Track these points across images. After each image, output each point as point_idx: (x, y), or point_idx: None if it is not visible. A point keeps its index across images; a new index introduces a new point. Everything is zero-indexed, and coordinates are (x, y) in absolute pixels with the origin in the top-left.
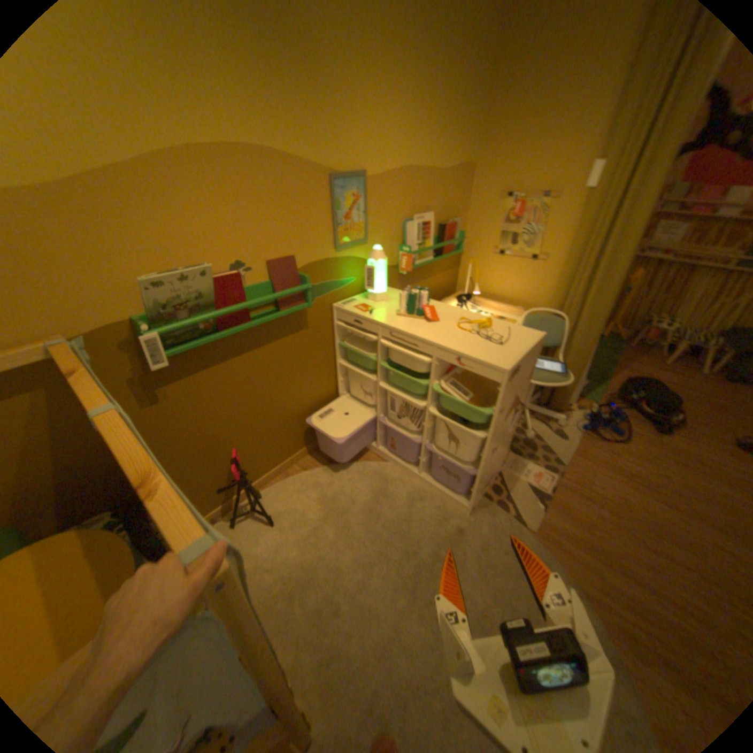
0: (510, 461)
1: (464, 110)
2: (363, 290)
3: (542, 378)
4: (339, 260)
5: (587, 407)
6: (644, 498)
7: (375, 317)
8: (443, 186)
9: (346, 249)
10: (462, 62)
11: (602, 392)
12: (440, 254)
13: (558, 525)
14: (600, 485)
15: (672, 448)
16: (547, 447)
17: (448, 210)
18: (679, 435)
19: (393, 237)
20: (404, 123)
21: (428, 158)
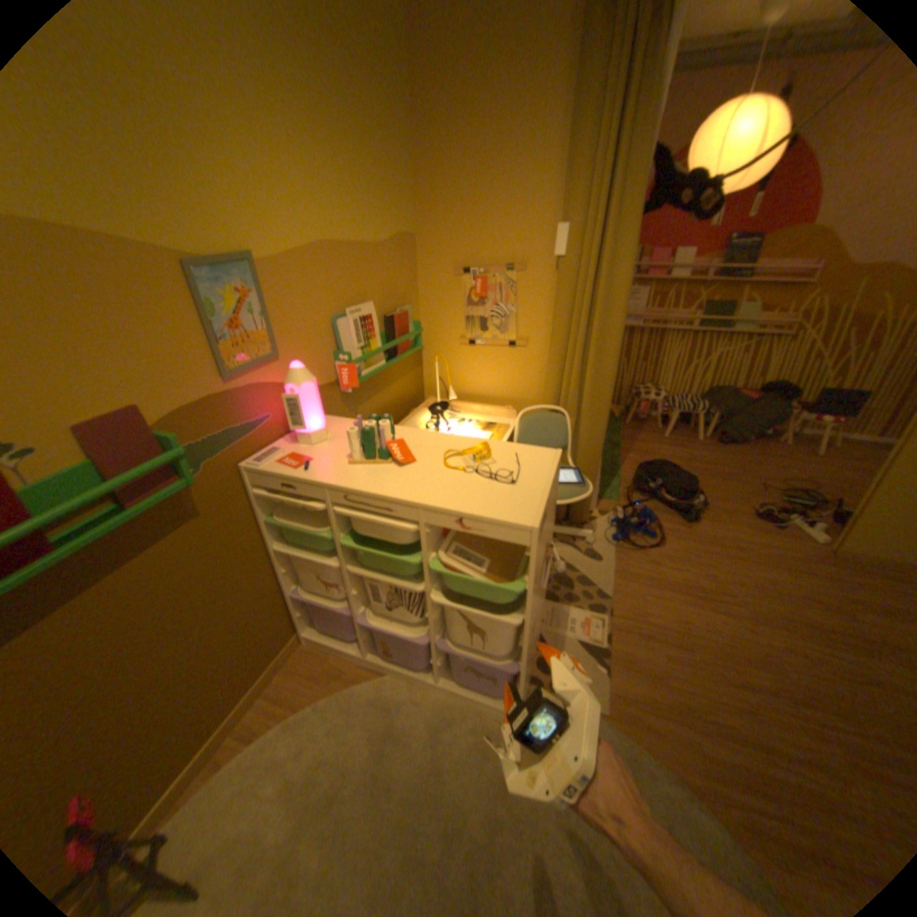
0: (548, 614)
1: (387, 166)
2: (291, 428)
3: (560, 494)
4: (236, 393)
5: (609, 511)
6: (704, 614)
7: (318, 474)
8: (380, 266)
9: (245, 373)
10: (370, 103)
11: (617, 486)
12: (396, 356)
13: (630, 692)
14: (656, 613)
15: (705, 538)
16: (584, 579)
17: (393, 296)
18: (706, 519)
19: (323, 344)
20: (303, 180)
21: (351, 230)
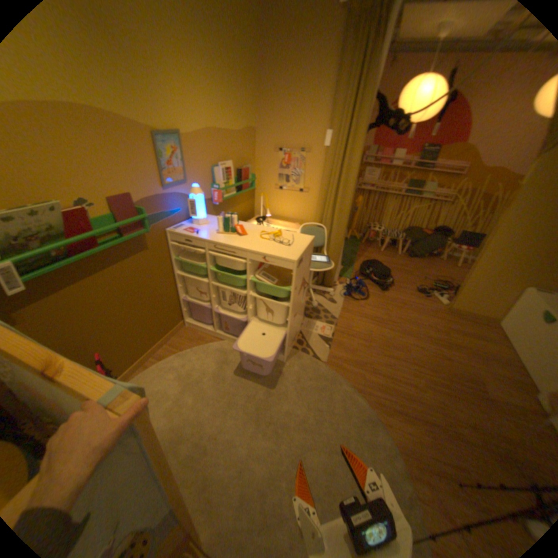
0: (305, 323)
1: (243, 92)
2: (188, 217)
3: (316, 266)
4: (166, 196)
5: (344, 282)
6: (379, 329)
7: (202, 236)
8: (236, 143)
9: (171, 187)
10: (238, 60)
11: (350, 272)
12: (241, 190)
13: (337, 355)
14: (357, 326)
15: (389, 298)
16: (325, 310)
17: (241, 159)
18: (391, 290)
19: (206, 179)
20: (203, 97)
21: (223, 123)
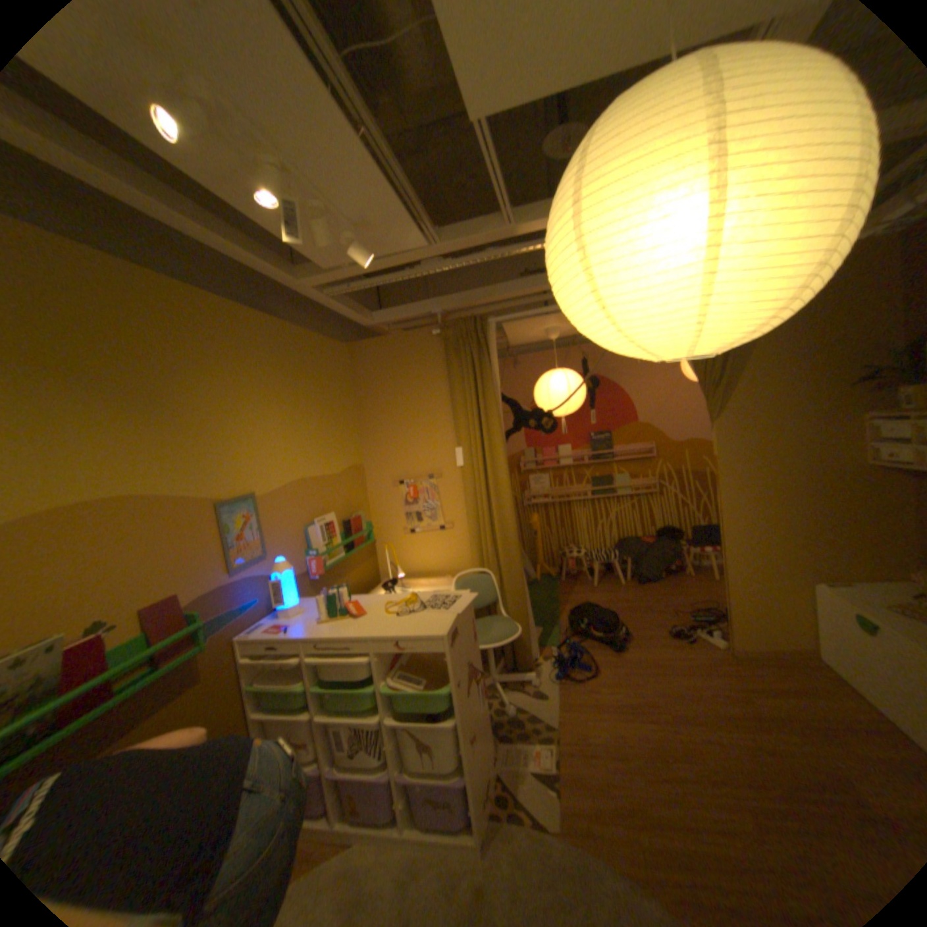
0: (503, 756)
1: (341, 429)
2: (272, 609)
3: (494, 639)
4: (236, 584)
5: (552, 656)
6: (635, 727)
7: (294, 634)
8: (338, 488)
9: (243, 570)
10: (329, 400)
11: (557, 634)
12: (353, 548)
13: (577, 809)
14: (596, 735)
15: (633, 664)
16: (533, 718)
17: (349, 506)
18: (632, 648)
19: (297, 545)
20: (287, 448)
21: (318, 469)
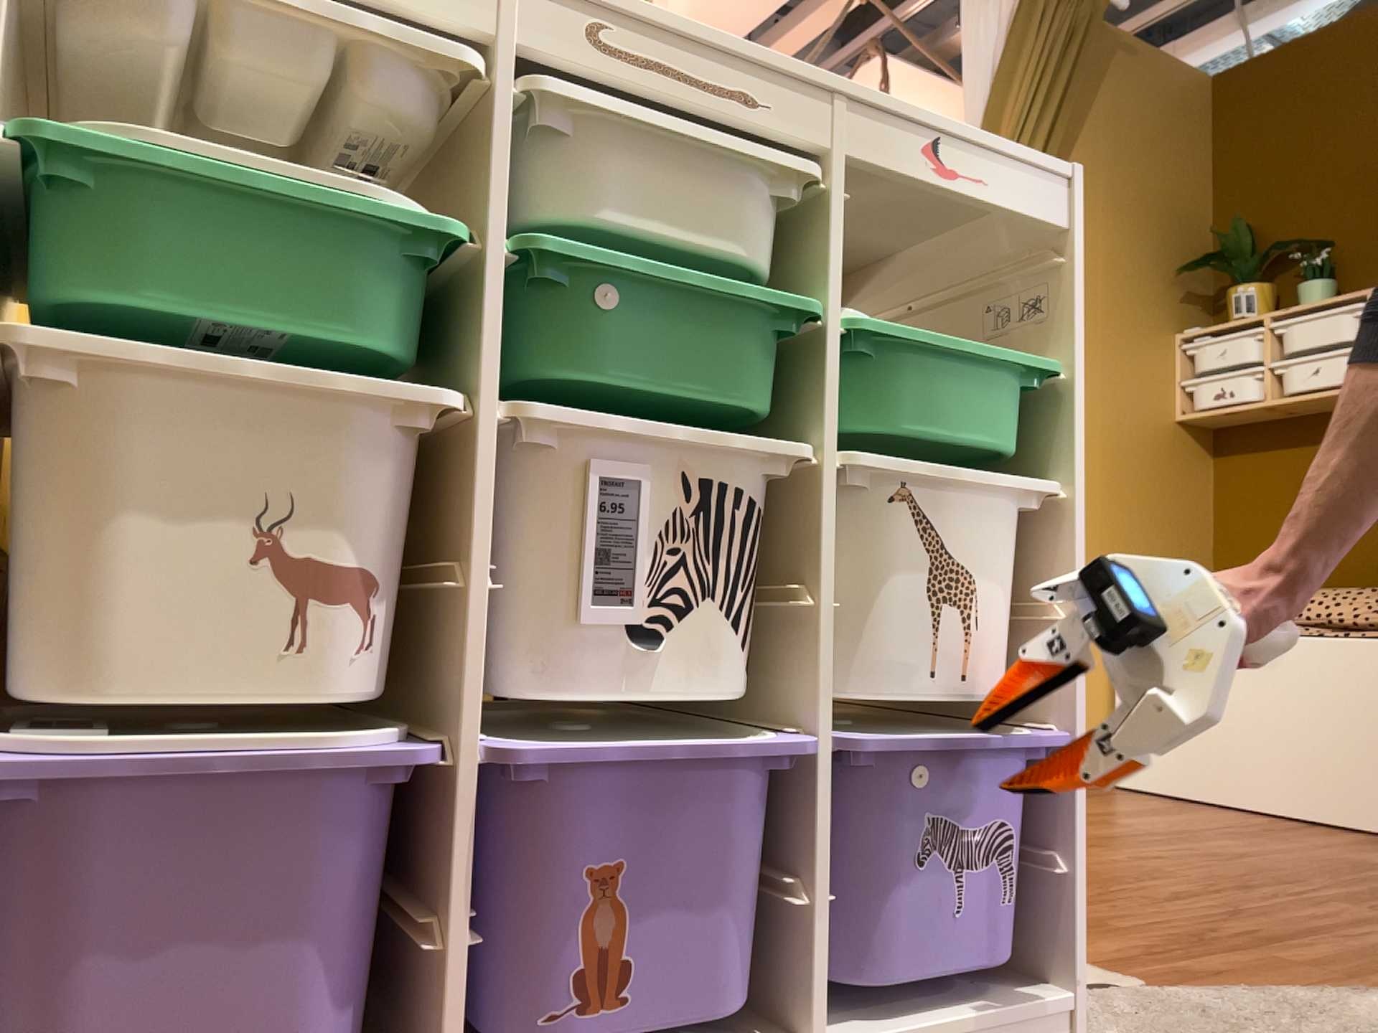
0: None
1: None
2: None
3: None
4: None
5: None
6: None
7: None
8: None
9: None
10: None
11: None
12: None
13: (1096, 945)
14: None
15: None
16: None
17: None
18: None
19: None
20: None
21: None
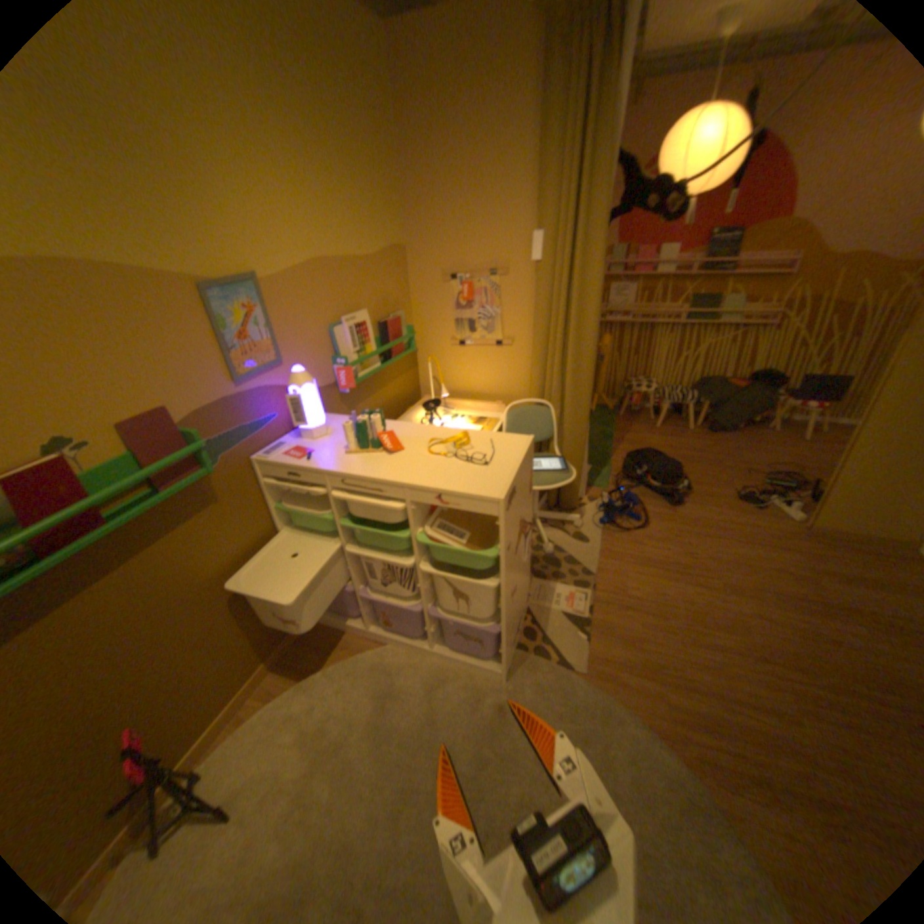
0: (536, 590)
1: (375, 184)
2: (295, 425)
3: (545, 480)
4: (246, 395)
5: (598, 497)
6: (680, 587)
7: (318, 462)
8: (372, 275)
9: (253, 377)
10: (357, 130)
11: (607, 475)
12: (391, 357)
13: (607, 655)
14: (636, 587)
15: (688, 520)
16: (571, 559)
17: (386, 303)
18: (690, 502)
19: (321, 349)
20: (298, 204)
21: (344, 245)
